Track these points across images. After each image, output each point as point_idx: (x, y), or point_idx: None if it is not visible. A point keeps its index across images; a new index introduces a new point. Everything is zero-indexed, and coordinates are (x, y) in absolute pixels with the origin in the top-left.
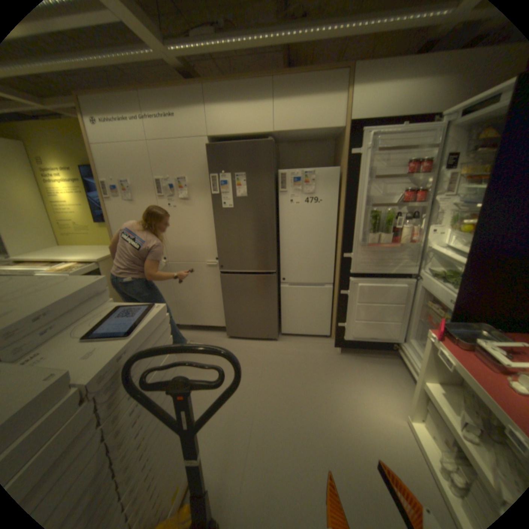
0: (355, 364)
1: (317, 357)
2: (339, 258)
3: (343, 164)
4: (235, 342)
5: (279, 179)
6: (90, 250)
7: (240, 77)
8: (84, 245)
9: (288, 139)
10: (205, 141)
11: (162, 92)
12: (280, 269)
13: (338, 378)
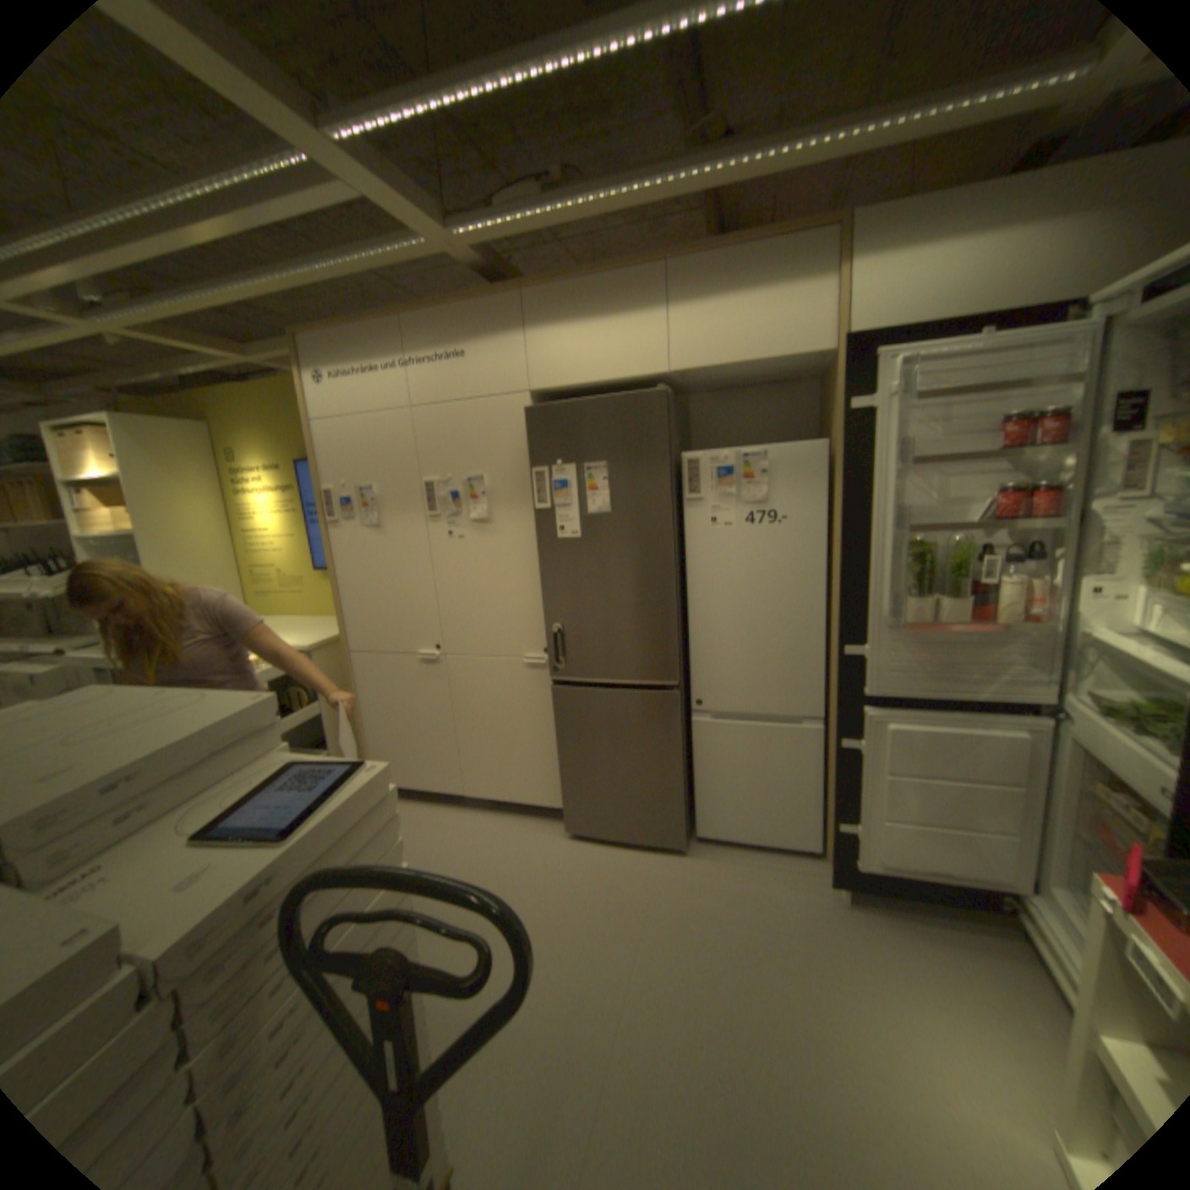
0: (891, 941)
1: (786, 910)
2: (836, 655)
3: (835, 433)
4: (583, 851)
5: (684, 473)
6: (302, 626)
7: (597, 269)
8: (294, 616)
9: (707, 385)
10: (525, 402)
11: (443, 314)
12: (692, 679)
13: (843, 979)
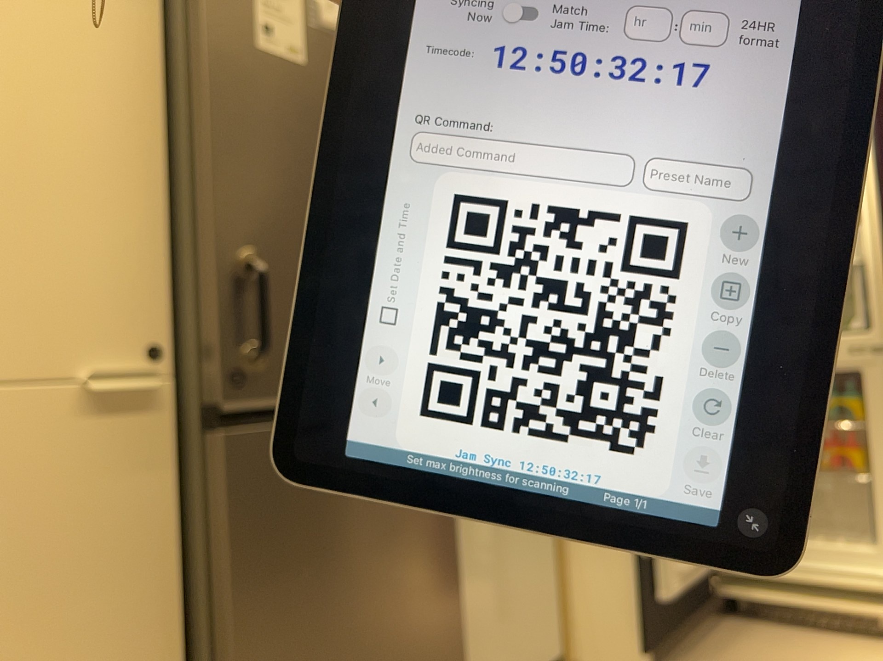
0: None
1: None
2: None
3: None
4: None
5: None
6: None
7: None
8: None
9: None
10: None
11: None
12: None
13: None
